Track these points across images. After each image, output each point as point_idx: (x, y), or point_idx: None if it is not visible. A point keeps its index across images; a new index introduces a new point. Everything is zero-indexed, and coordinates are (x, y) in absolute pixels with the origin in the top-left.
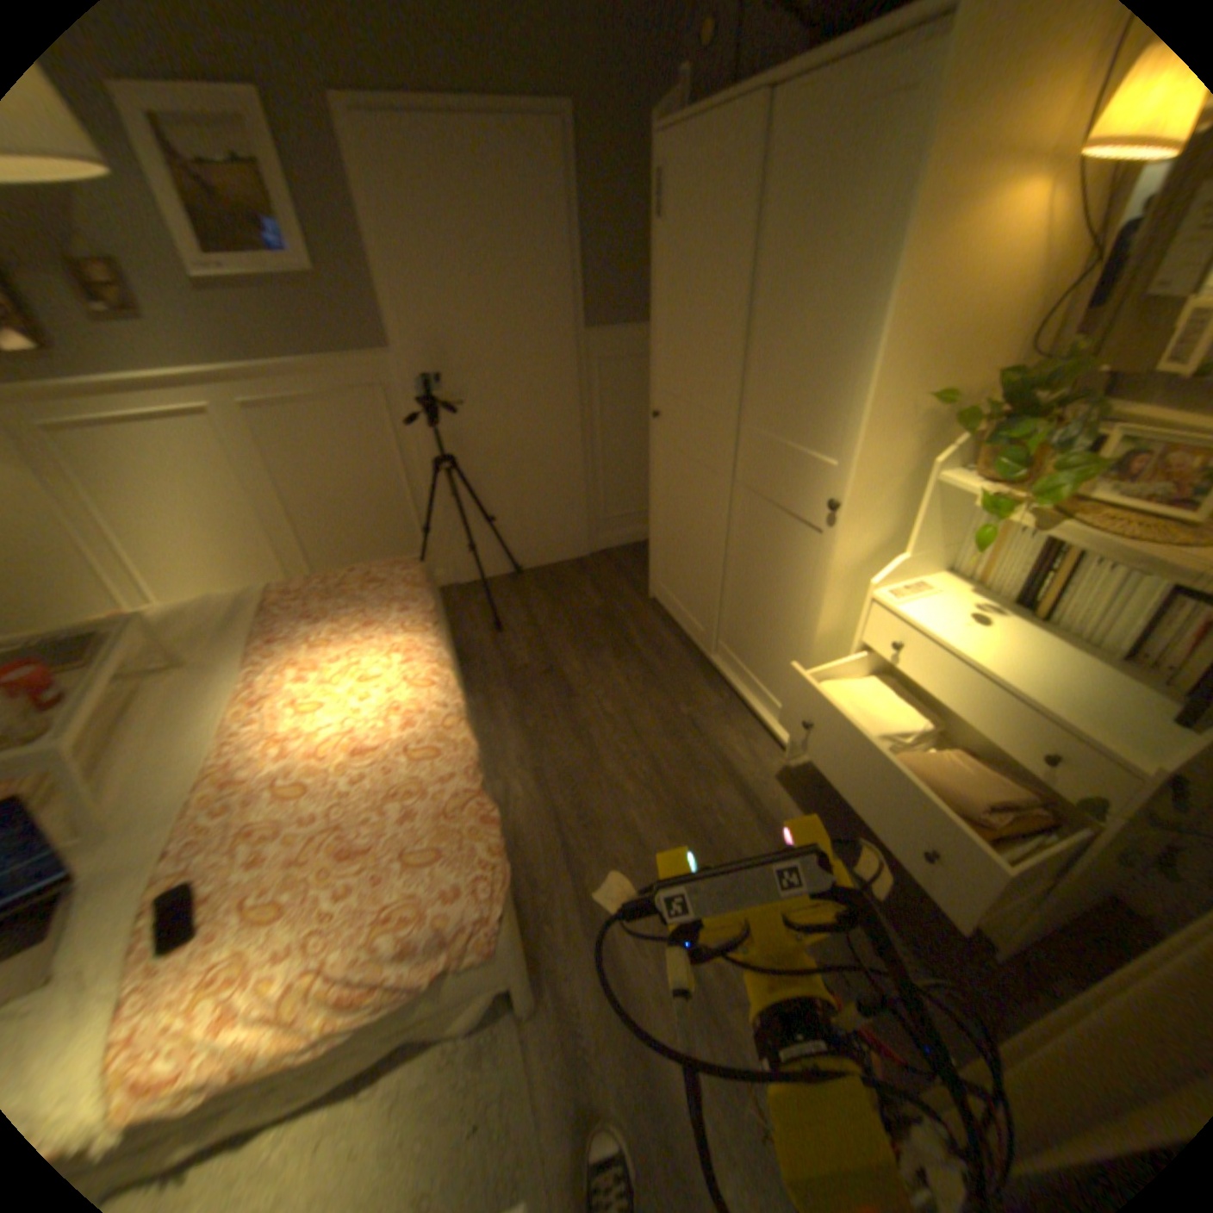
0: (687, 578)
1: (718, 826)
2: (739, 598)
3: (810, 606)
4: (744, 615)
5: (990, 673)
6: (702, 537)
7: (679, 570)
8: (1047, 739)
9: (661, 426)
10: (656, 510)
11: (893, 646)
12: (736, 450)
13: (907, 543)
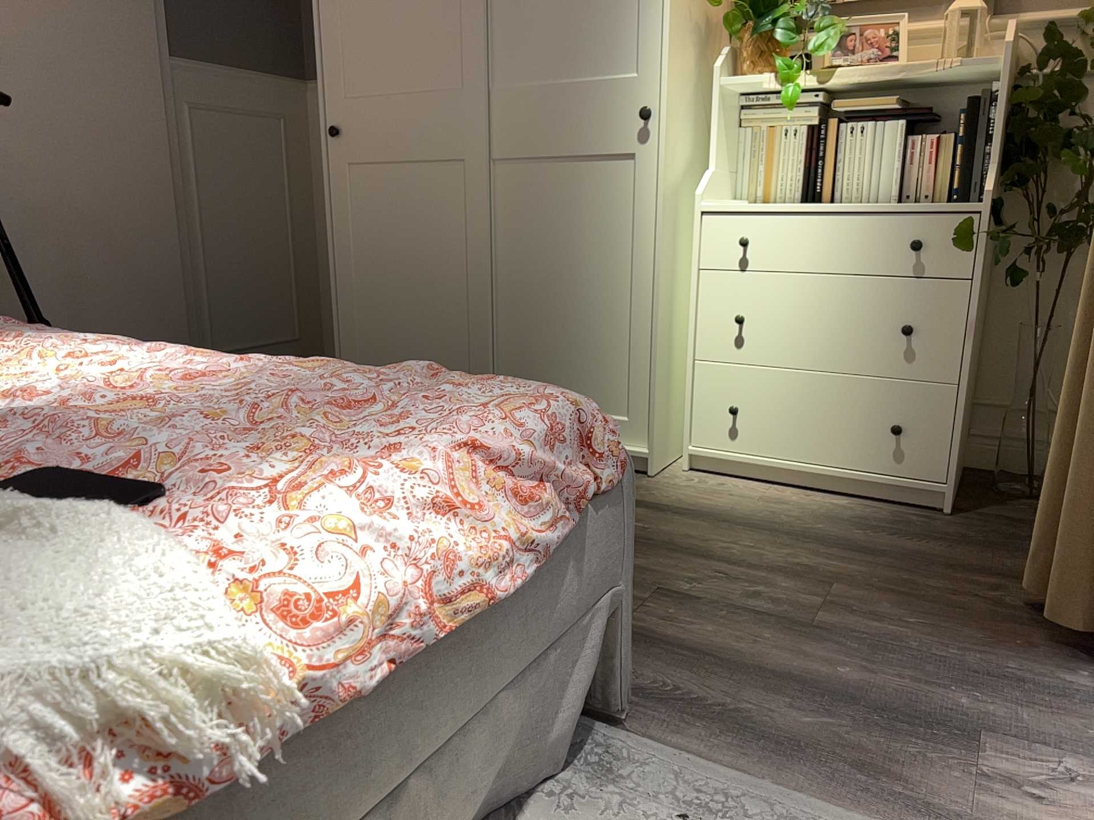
0: (425, 338)
1: (644, 532)
2: (524, 314)
3: (638, 250)
4: (538, 332)
5: (837, 212)
6: (450, 260)
7: (408, 337)
8: (904, 236)
9: (350, 144)
10: (349, 271)
11: (741, 244)
12: (491, 121)
13: (698, 175)
